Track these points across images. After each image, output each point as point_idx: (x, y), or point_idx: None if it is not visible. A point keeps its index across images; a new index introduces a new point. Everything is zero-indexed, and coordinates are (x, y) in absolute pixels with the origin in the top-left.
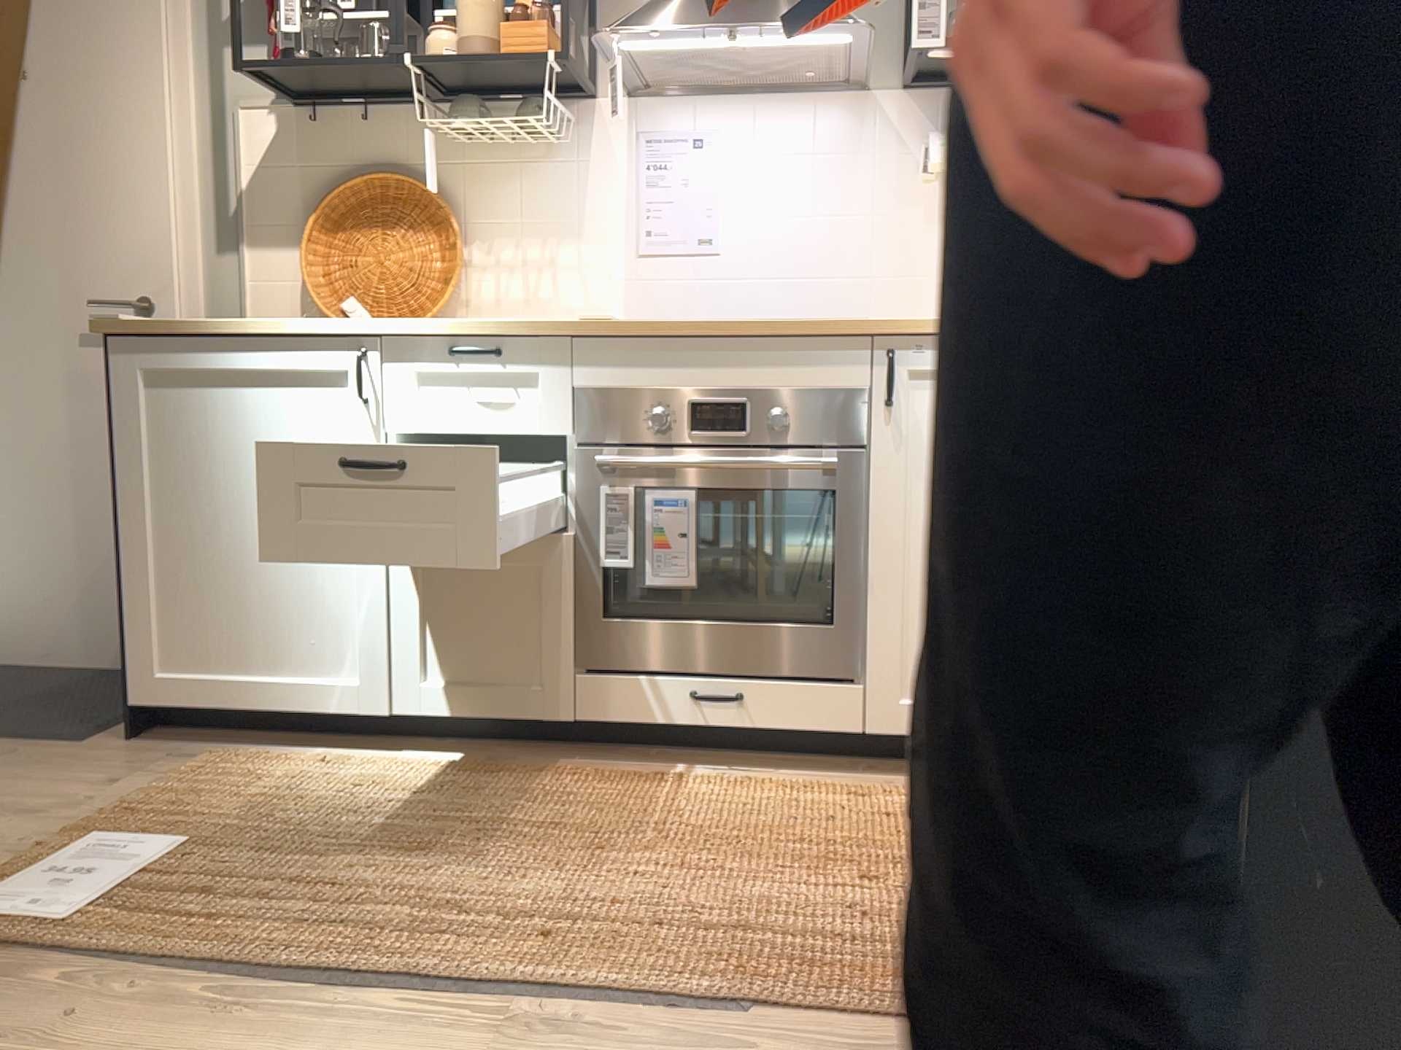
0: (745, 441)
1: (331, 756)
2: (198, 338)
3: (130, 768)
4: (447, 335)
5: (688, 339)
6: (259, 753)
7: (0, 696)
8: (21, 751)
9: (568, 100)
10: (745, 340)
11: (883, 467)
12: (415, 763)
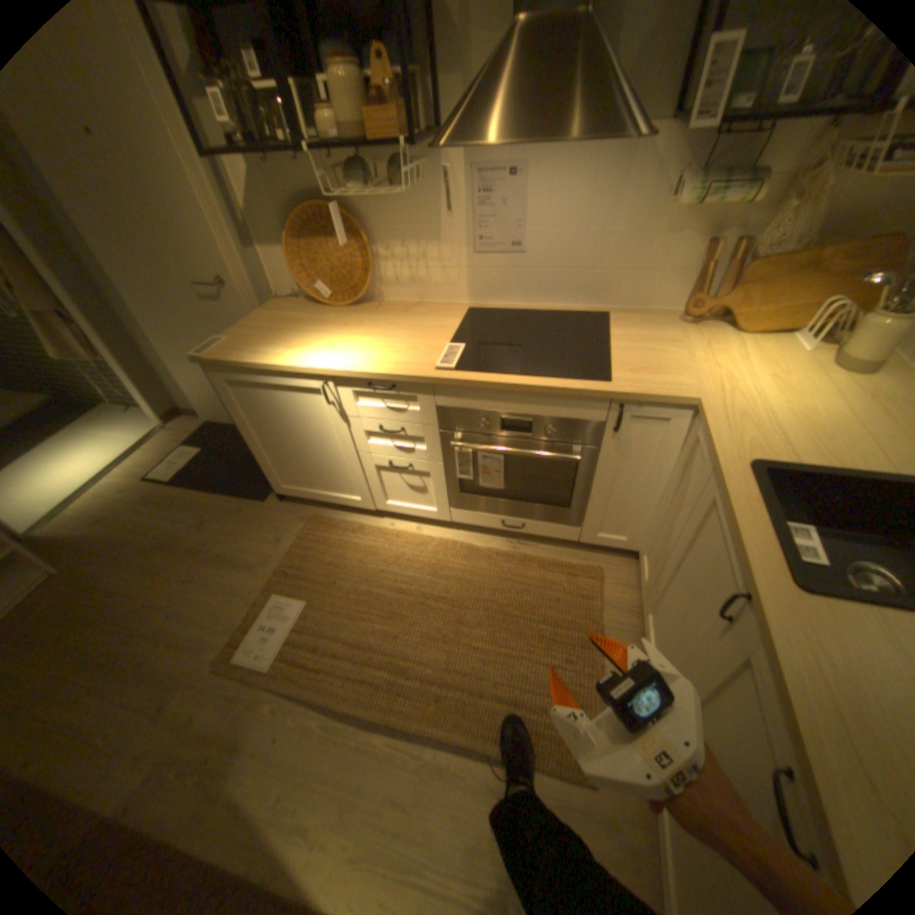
0: (529, 435)
1: (356, 517)
2: (242, 367)
3: (283, 525)
4: (365, 377)
5: (498, 389)
6: (329, 516)
7: (232, 456)
8: (243, 507)
9: (423, 136)
10: (531, 392)
11: (604, 454)
12: (388, 530)
